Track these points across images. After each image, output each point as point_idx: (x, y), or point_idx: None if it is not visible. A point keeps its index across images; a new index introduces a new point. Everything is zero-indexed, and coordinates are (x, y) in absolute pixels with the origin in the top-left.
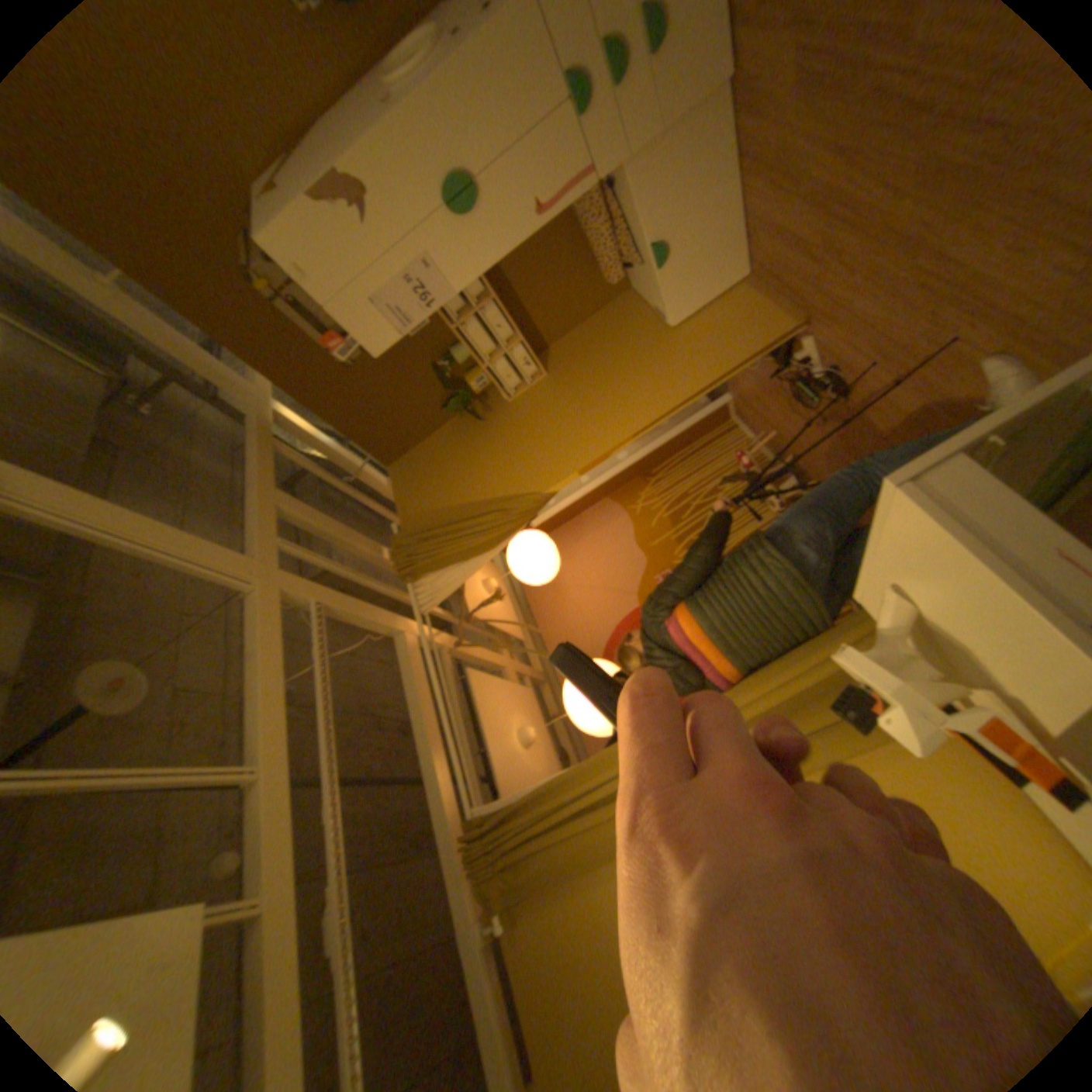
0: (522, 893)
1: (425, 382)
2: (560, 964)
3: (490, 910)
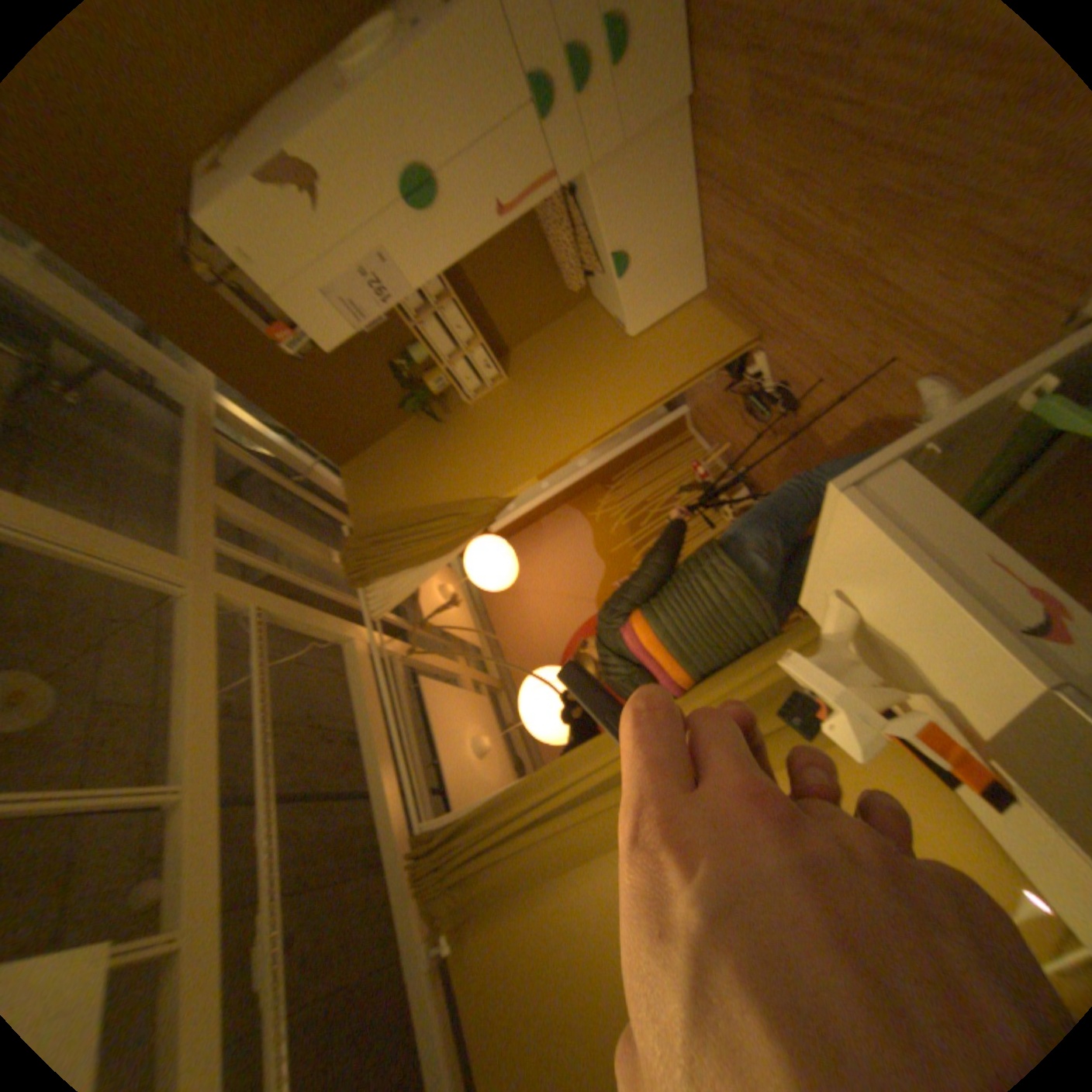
0: (471, 909)
1: (381, 381)
2: (510, 982)
3: (437, 929)
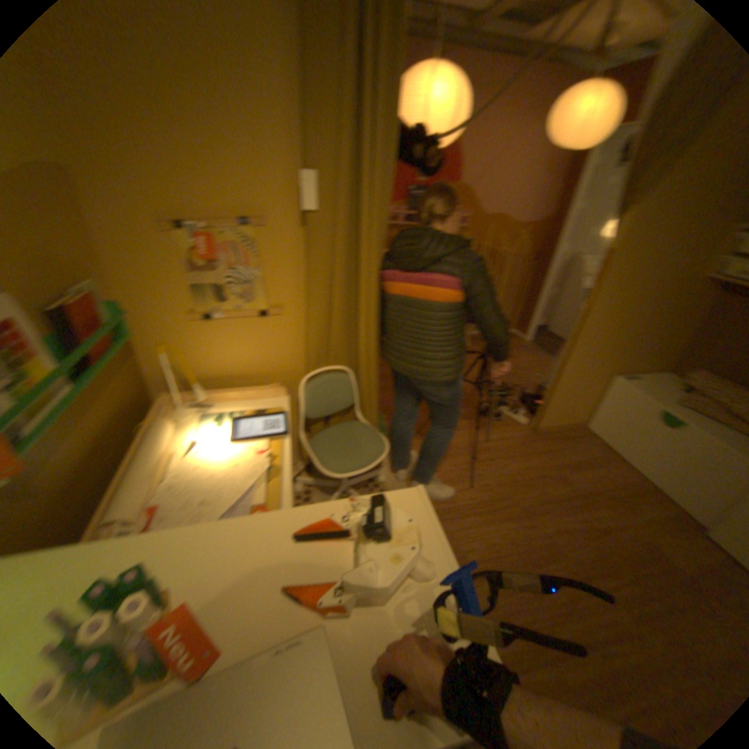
0: None
1: None
2: None
3: None
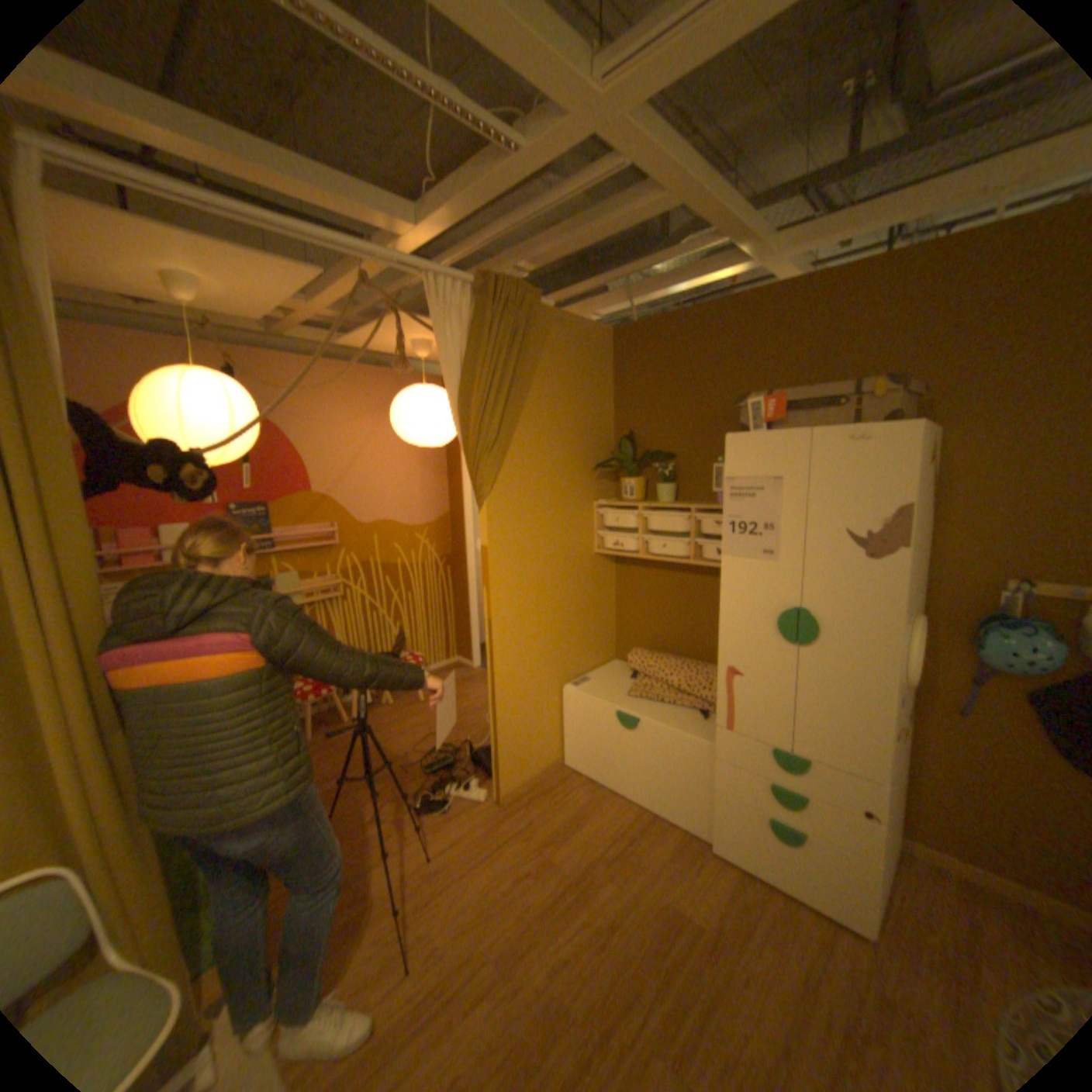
0: None
1: (661, 434)
2: None
3: None
